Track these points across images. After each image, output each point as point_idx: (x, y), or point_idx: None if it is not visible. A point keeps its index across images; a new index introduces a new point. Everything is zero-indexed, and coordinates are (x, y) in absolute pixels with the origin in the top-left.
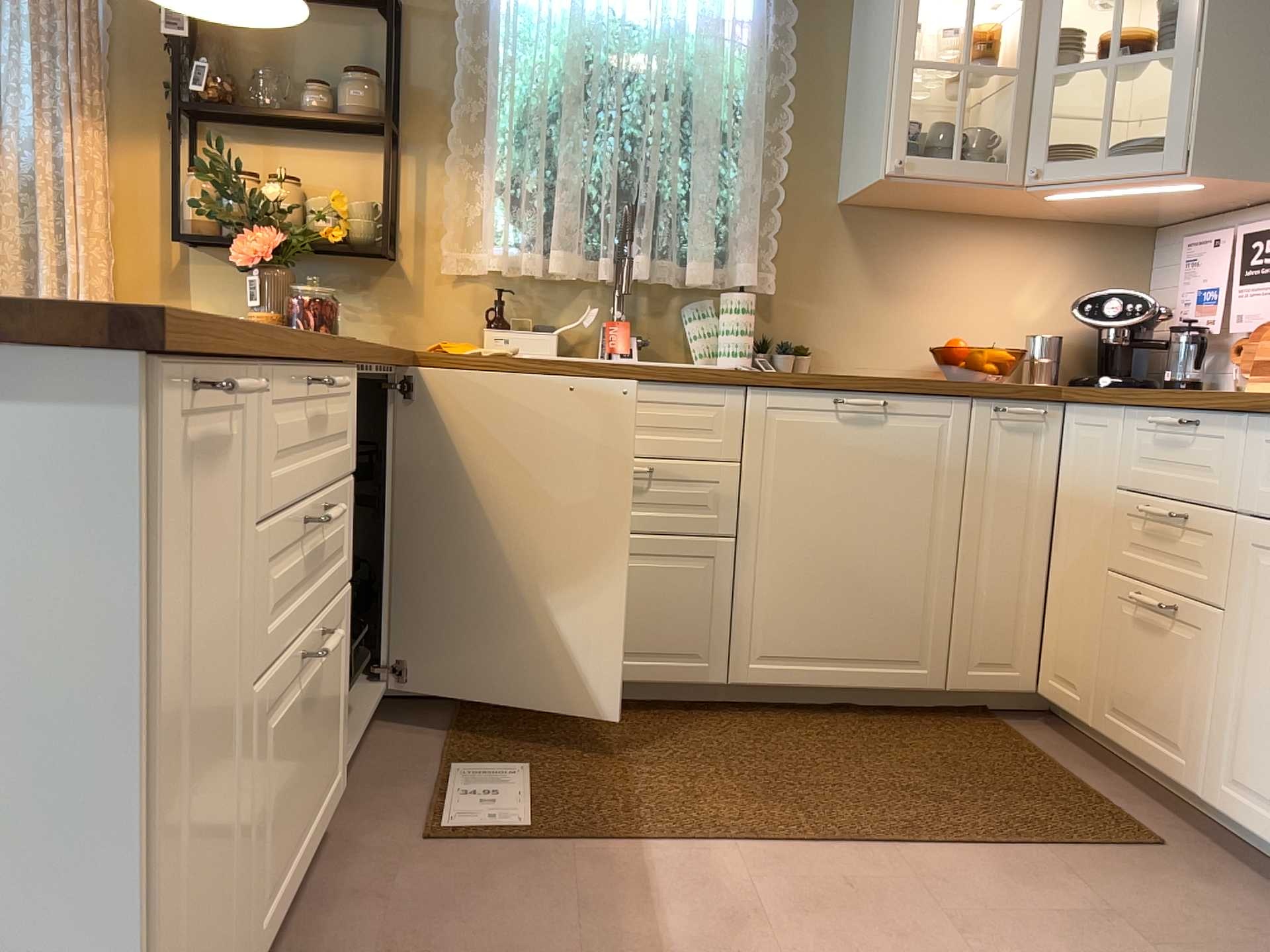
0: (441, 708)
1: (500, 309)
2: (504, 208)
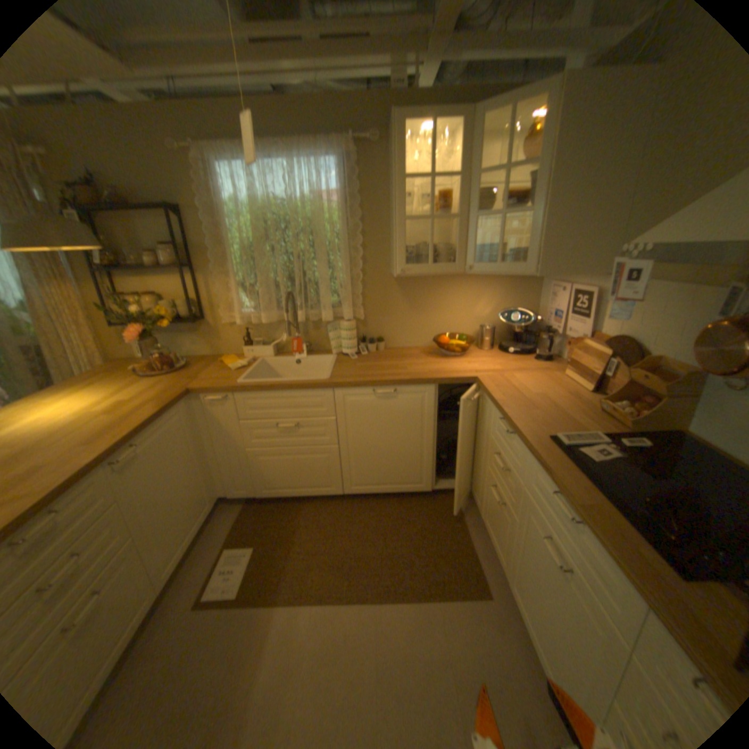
0: (238, 504)
1: (248, 336)
2: (239, 295)
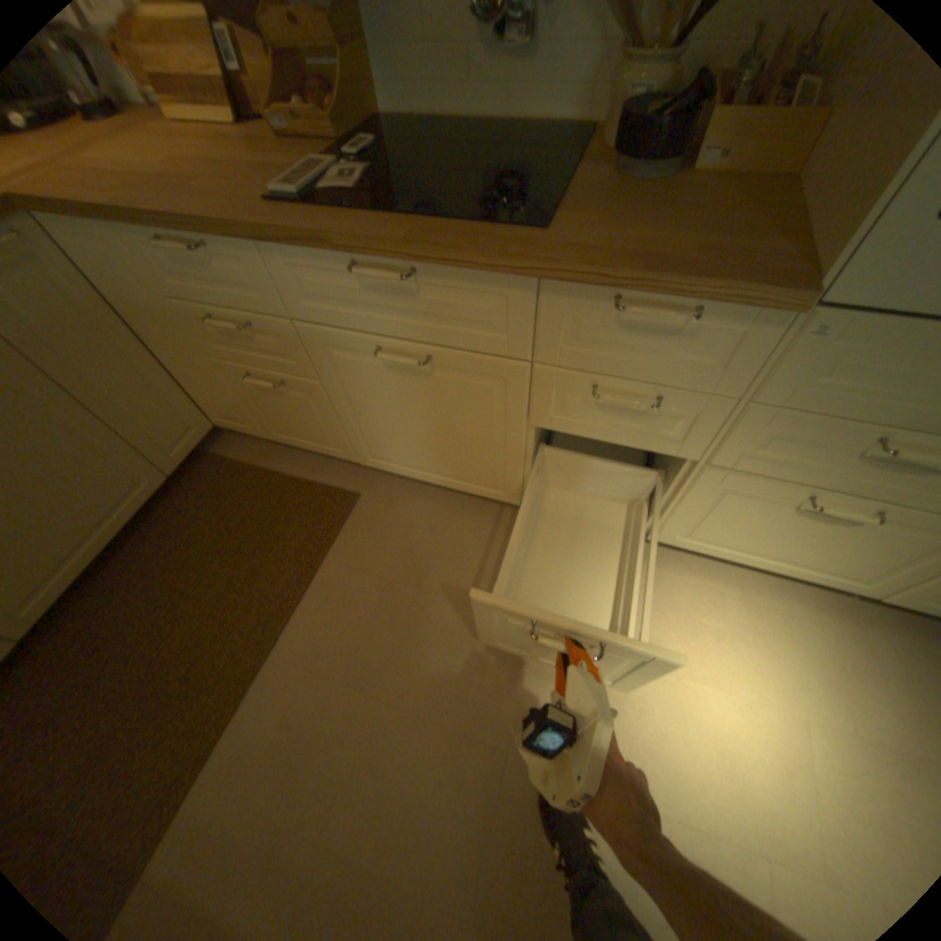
0: None
1: None
2: None
